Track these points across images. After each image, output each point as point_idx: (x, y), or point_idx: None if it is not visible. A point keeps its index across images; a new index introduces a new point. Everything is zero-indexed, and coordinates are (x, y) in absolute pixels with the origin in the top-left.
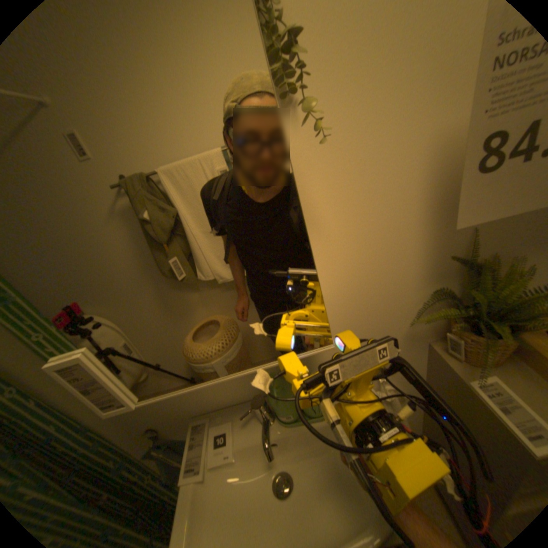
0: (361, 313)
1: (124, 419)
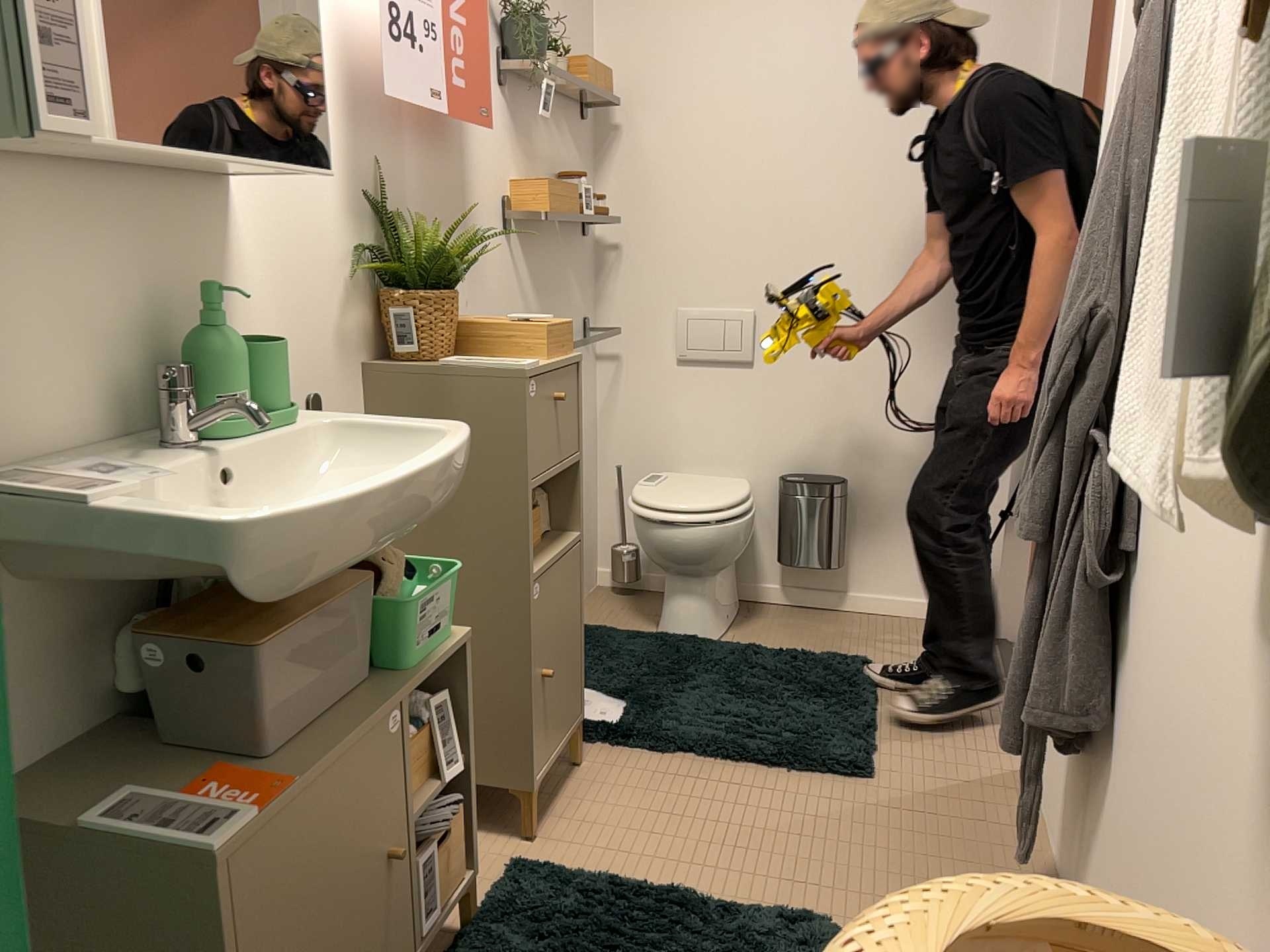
0: (289, 249)
1: None
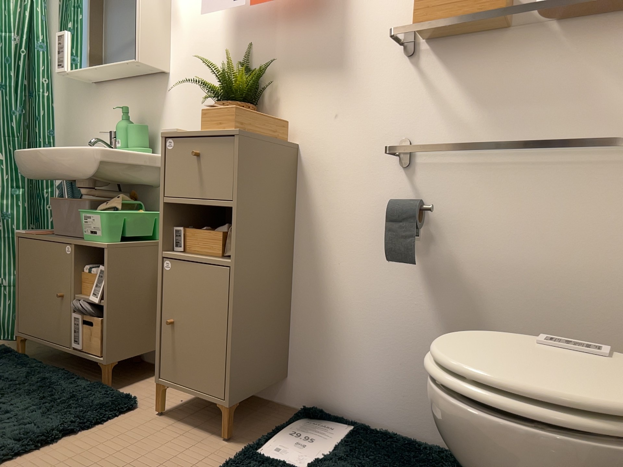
0: (192, 97)
1: (73, 140)
